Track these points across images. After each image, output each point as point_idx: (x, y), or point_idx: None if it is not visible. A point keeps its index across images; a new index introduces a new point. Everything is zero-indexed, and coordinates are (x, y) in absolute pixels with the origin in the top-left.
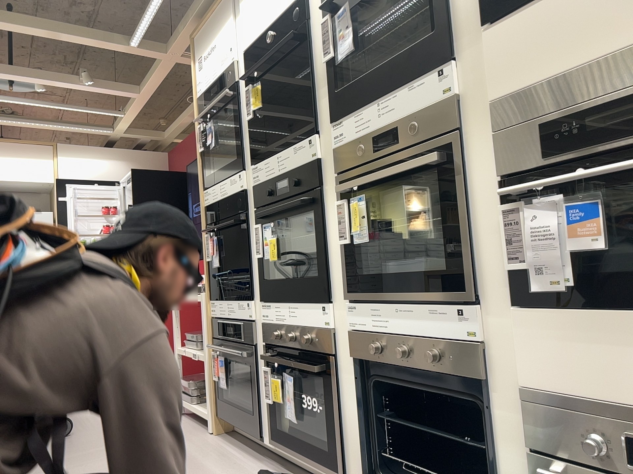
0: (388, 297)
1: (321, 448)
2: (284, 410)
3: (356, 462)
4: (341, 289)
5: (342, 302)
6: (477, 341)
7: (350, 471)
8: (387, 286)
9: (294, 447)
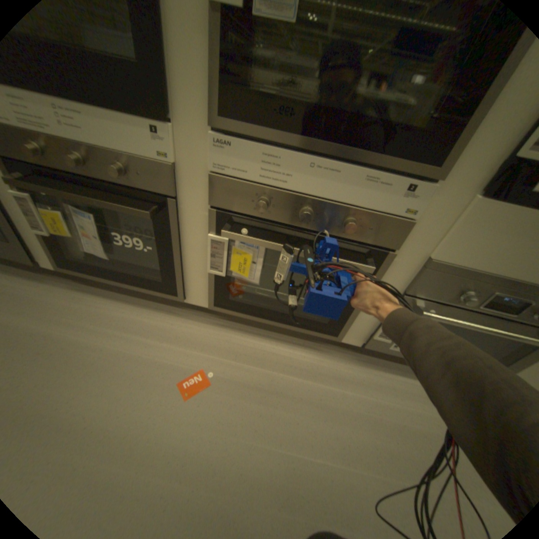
0: (305, 143)
1: (139, 271)
2: (69, 238)
3: (200, 288)
4: (194, 101)
5: (195, 124)
6: (412, 217)
7: (189, 292)
8: (306, 124)
9: (104, 275)
